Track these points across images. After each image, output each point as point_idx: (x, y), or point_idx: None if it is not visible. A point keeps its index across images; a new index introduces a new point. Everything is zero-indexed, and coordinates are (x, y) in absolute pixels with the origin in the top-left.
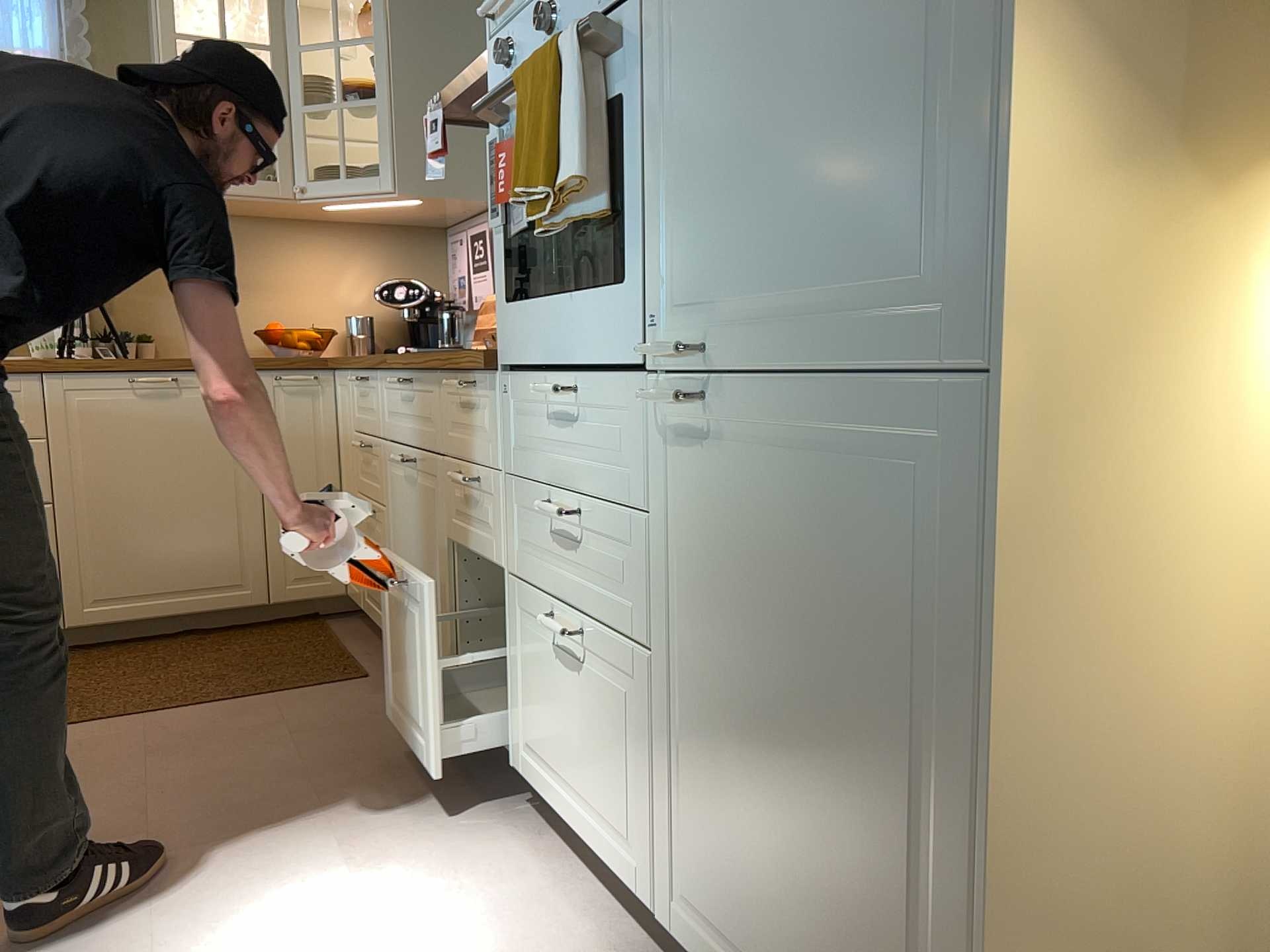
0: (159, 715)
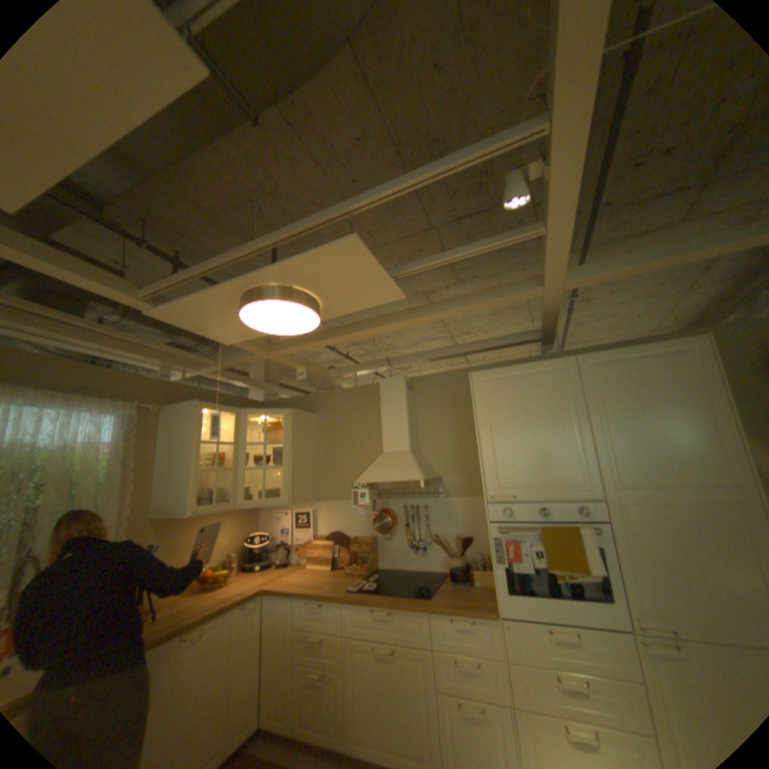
0: None
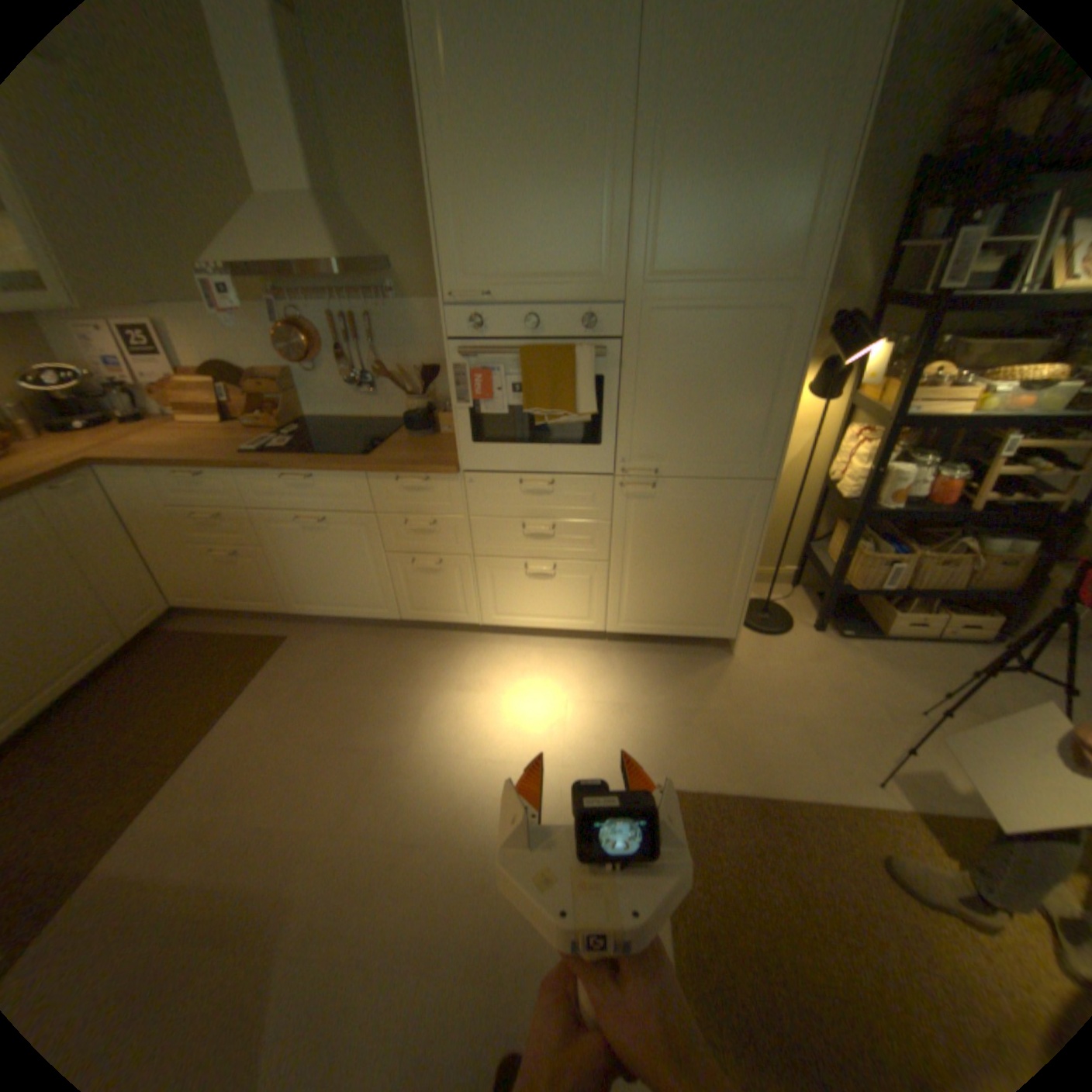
0: (213, 731)
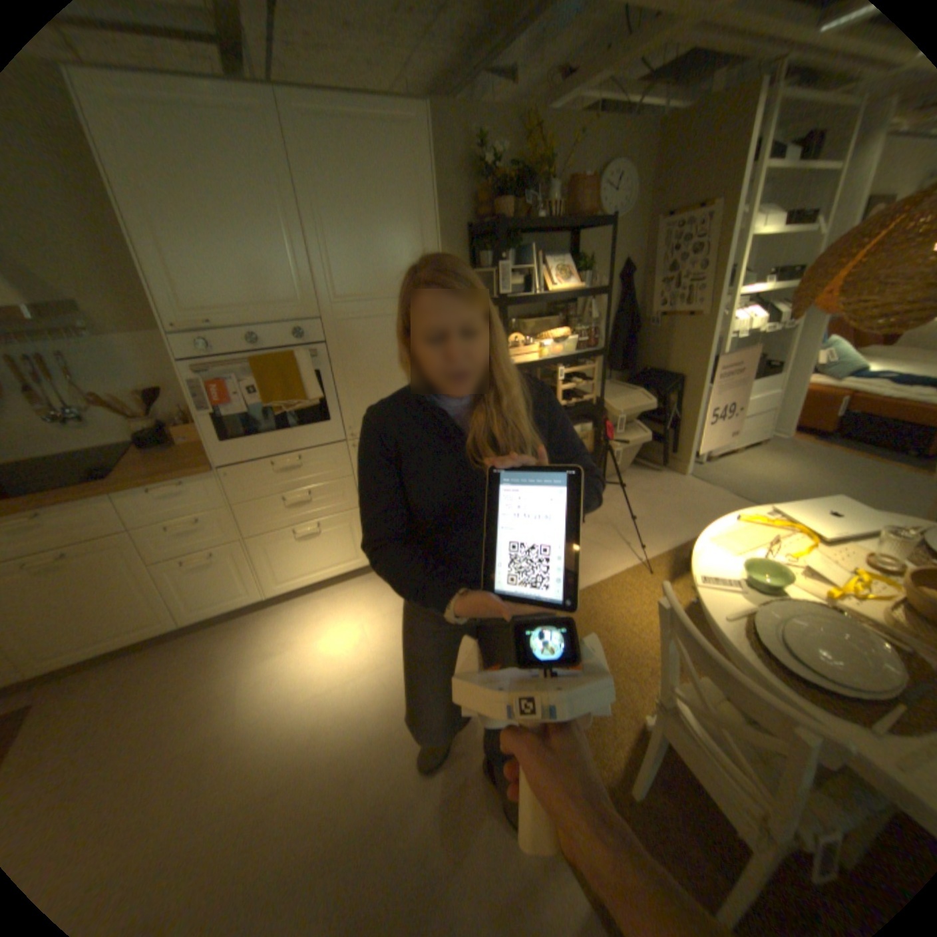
0: None
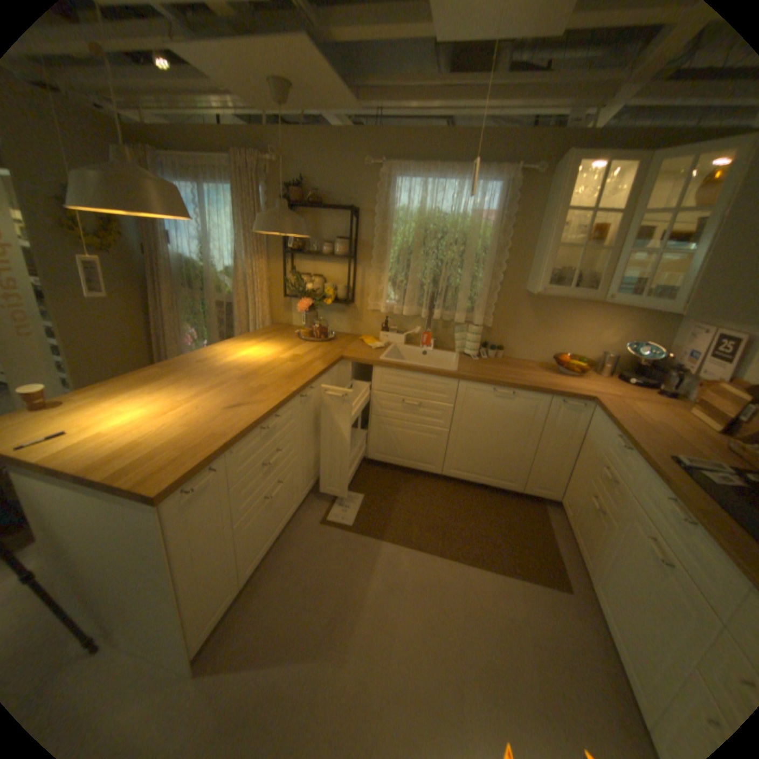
0: (471, 569)
